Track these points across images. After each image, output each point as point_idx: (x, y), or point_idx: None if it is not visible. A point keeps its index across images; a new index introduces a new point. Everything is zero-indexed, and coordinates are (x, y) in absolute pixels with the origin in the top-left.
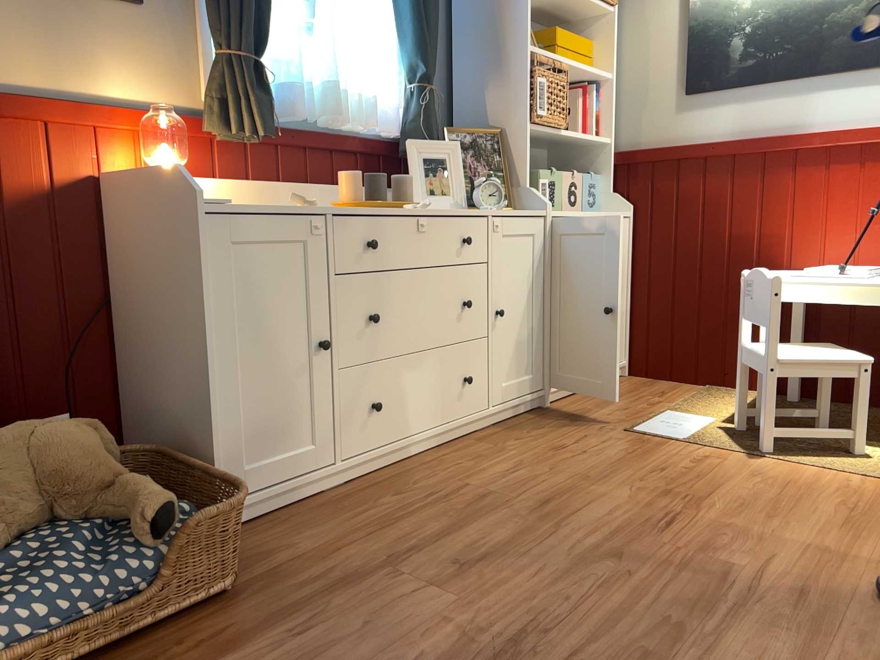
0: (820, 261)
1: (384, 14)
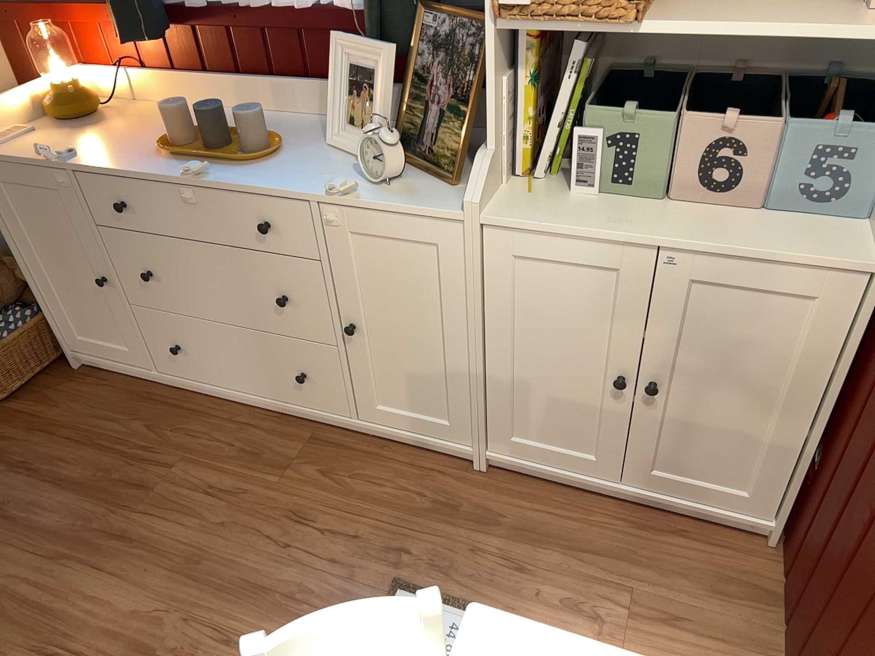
0: None
1: None
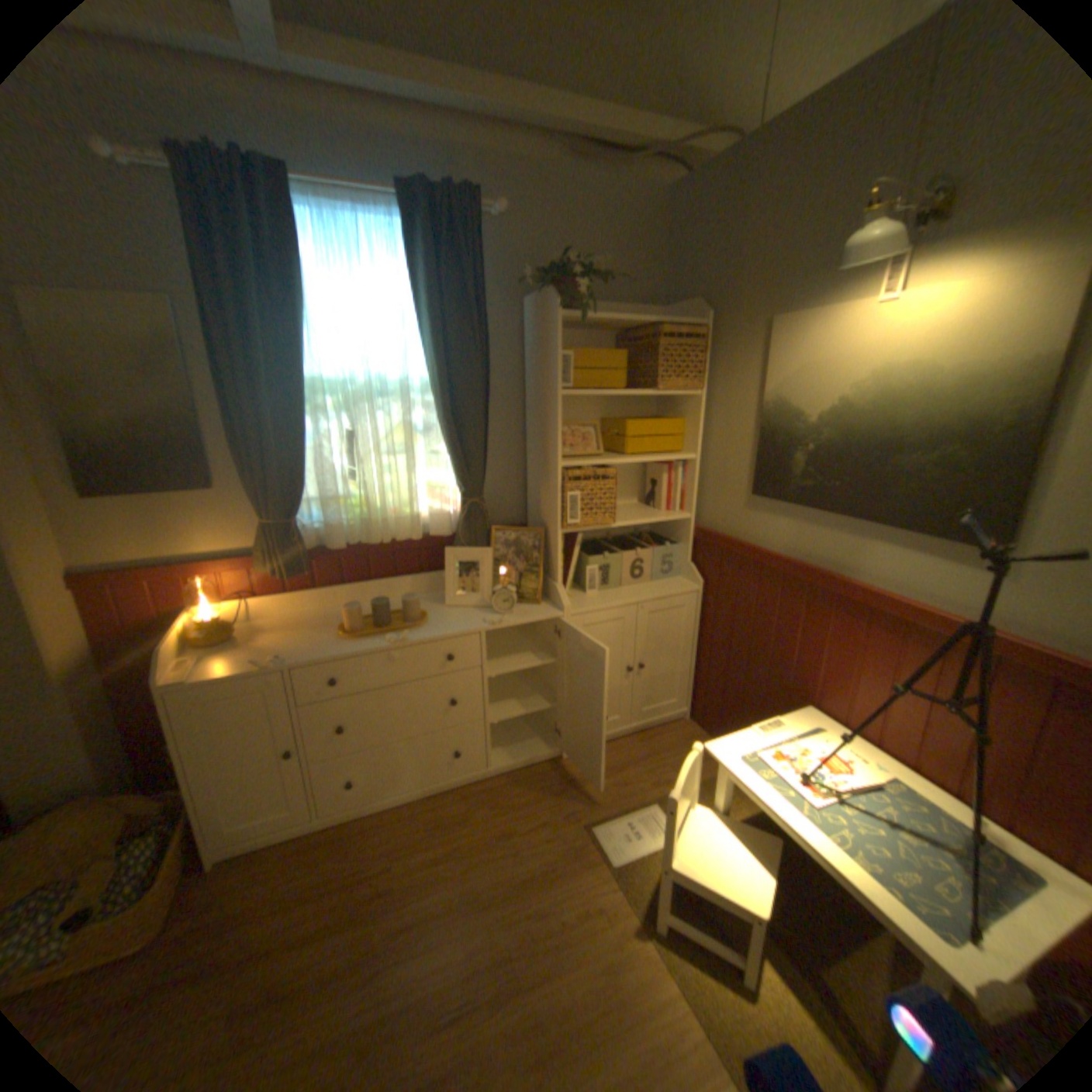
0: (849, 719)
1: (437, 440)
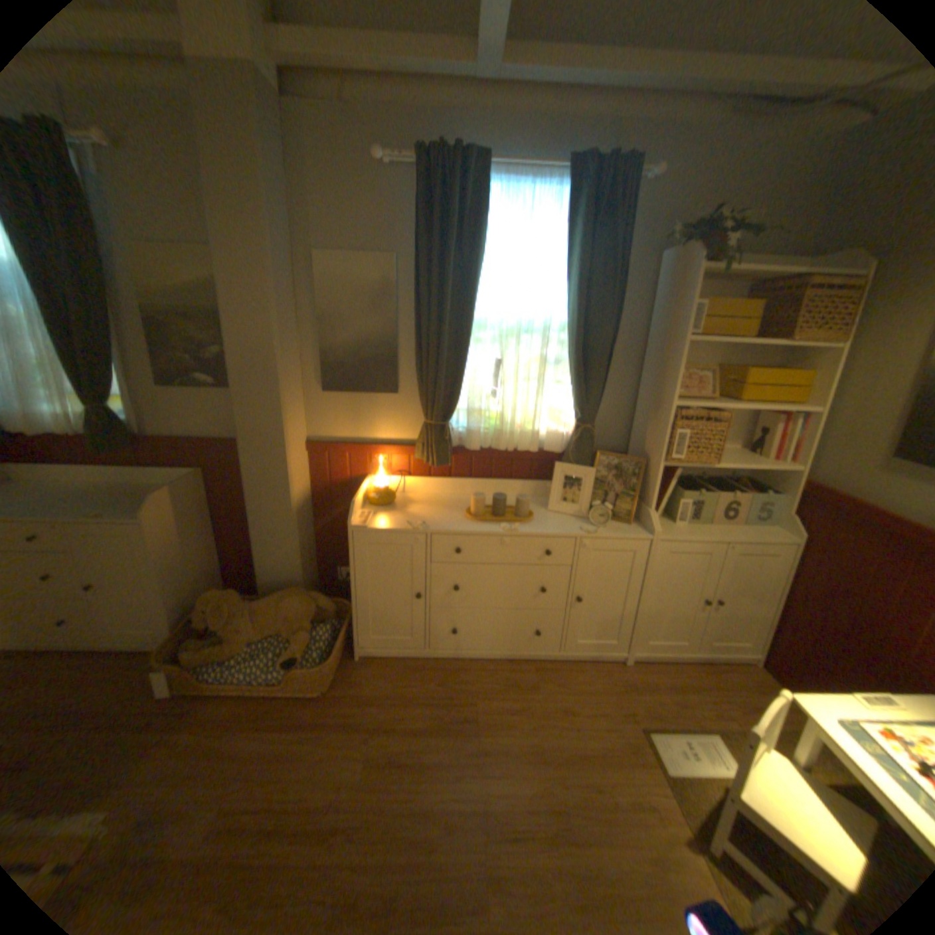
0: None
1: (563, 372)
